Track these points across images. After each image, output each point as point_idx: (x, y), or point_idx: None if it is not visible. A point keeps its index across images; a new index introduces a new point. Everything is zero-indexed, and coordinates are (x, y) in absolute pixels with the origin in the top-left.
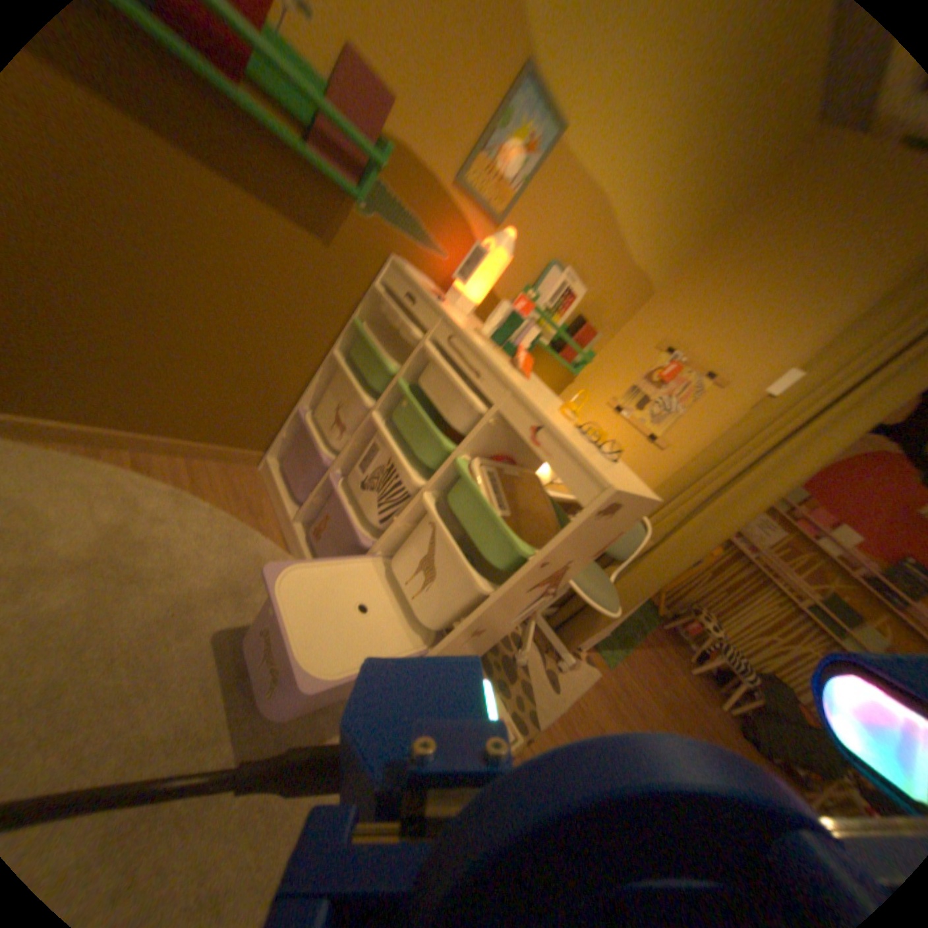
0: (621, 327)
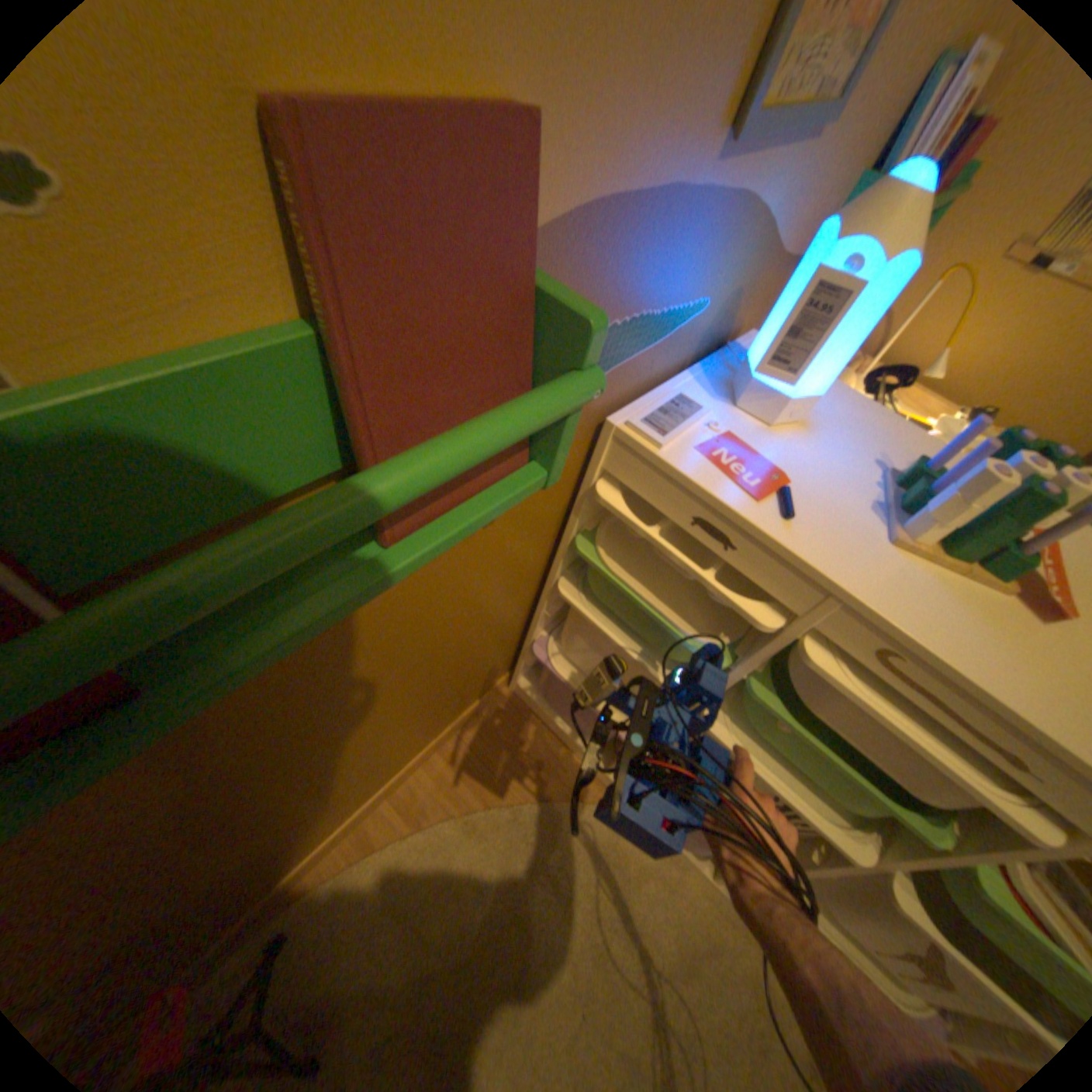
0: None
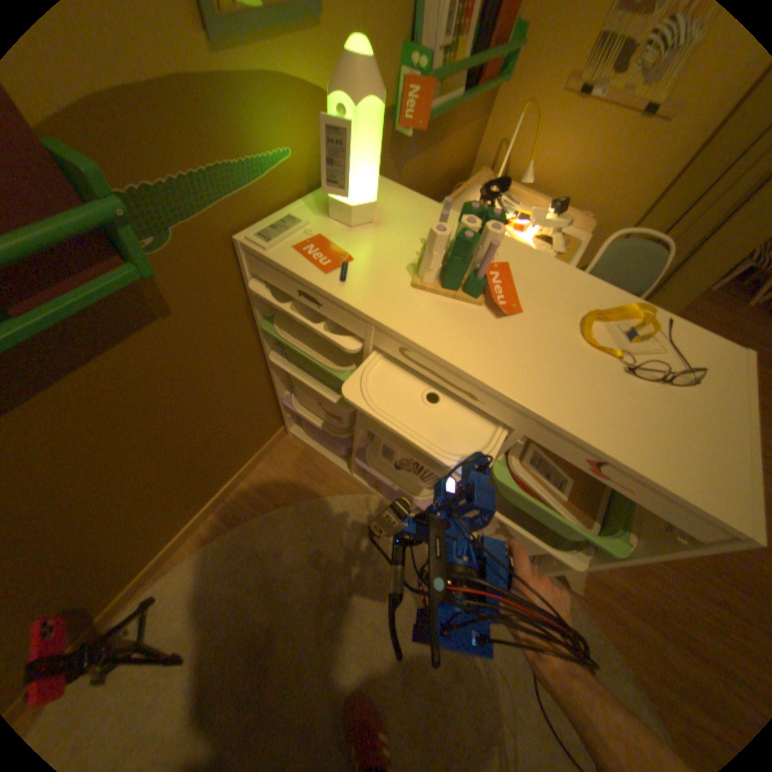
0: None
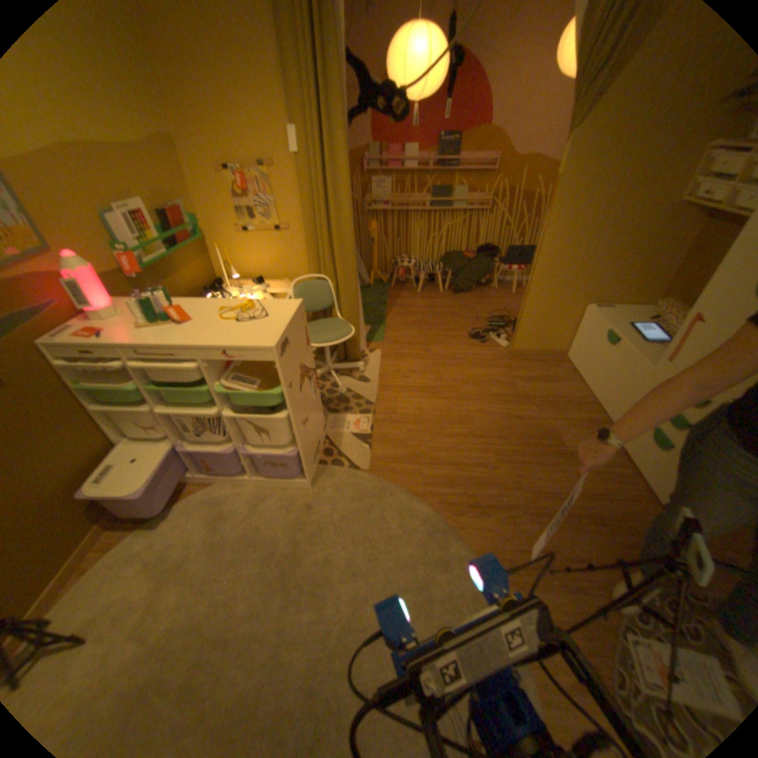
0: (181, 177)
